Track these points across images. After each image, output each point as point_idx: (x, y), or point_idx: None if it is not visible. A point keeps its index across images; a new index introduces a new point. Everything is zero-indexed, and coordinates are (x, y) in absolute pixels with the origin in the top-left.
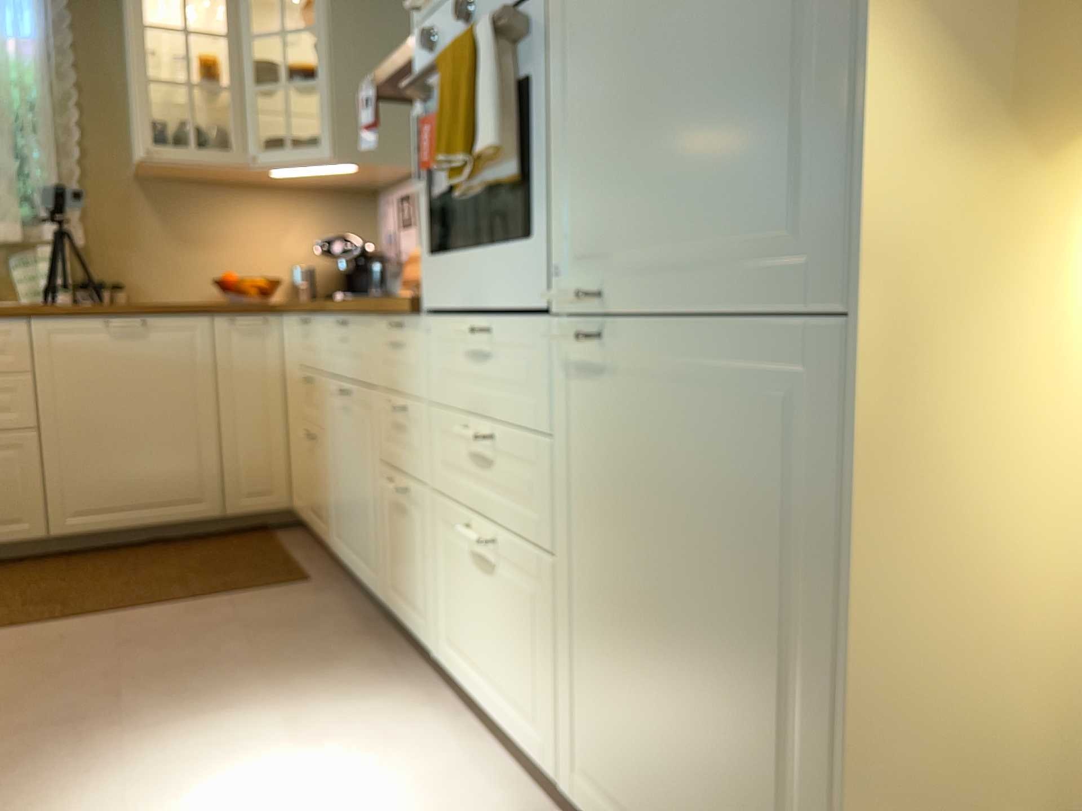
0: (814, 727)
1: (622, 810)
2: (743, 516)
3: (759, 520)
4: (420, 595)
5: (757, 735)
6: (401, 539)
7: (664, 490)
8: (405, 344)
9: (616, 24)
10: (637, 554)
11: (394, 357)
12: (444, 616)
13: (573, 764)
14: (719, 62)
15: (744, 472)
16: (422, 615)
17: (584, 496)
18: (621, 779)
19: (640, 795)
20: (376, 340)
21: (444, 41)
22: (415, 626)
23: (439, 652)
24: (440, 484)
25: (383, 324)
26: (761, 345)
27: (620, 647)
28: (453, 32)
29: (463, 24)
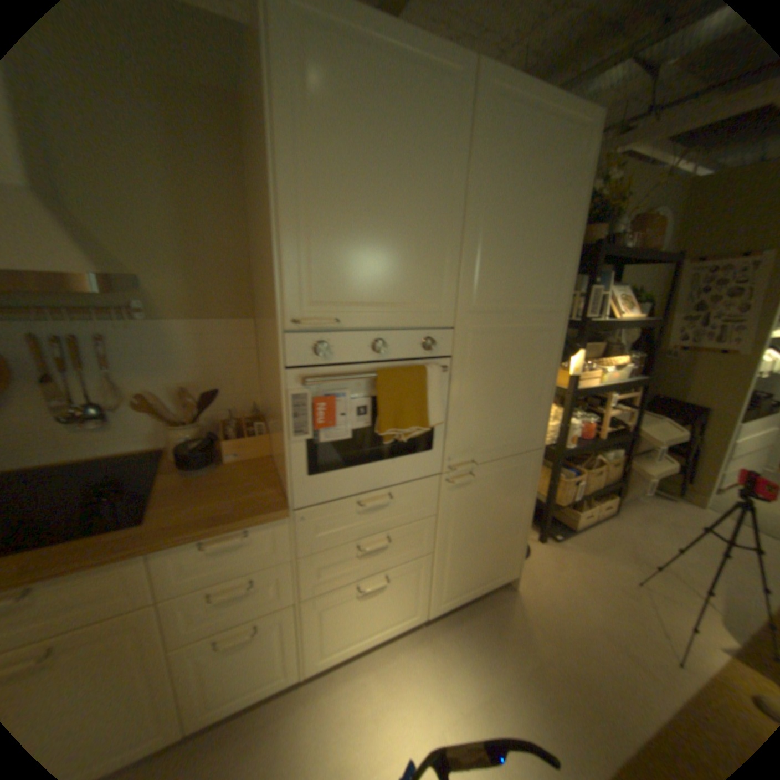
0: (521, 524)
1: (459, 595)
2: (511, 496)
3: (515, 495)
4: (275, 670)
5: (508, 537)
6: (235, 666)
7: (487, 504)
8: (247, 544)
9: (485, 382)
10: (475, 525)
11: (220, 561)
12: (315, 652)
13: (436, 606)
14: (519, 400)
15: (513, 487)
16: (276, 679)
17: (451, 525)
18: (461, 588)
19: (468, 584)
20: (149, 568)
21: (337, 354)
22: (263, 694)
23: (306, 675)
24: (313, 593)
25: (189, 547)
26: (521, 460)
27: (465, 555)
28: (354, 353)
29: (368, 352)
